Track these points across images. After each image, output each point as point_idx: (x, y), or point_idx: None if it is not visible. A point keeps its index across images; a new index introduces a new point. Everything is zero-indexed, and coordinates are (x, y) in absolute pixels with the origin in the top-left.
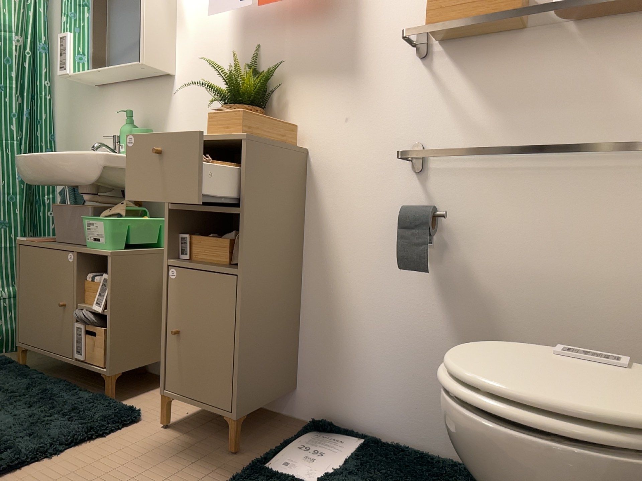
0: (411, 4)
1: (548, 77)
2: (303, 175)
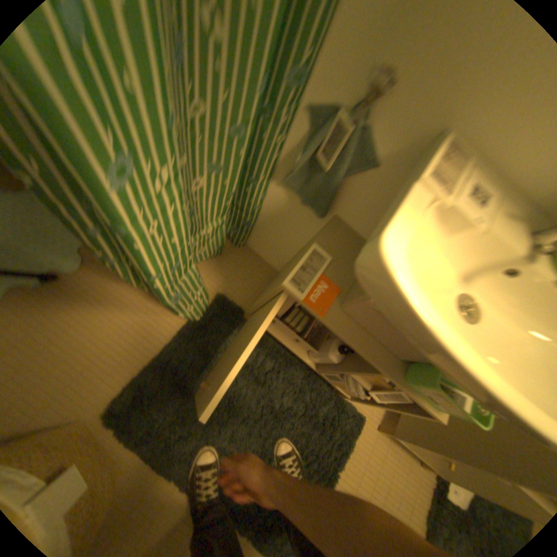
0: None
1: None
2: None
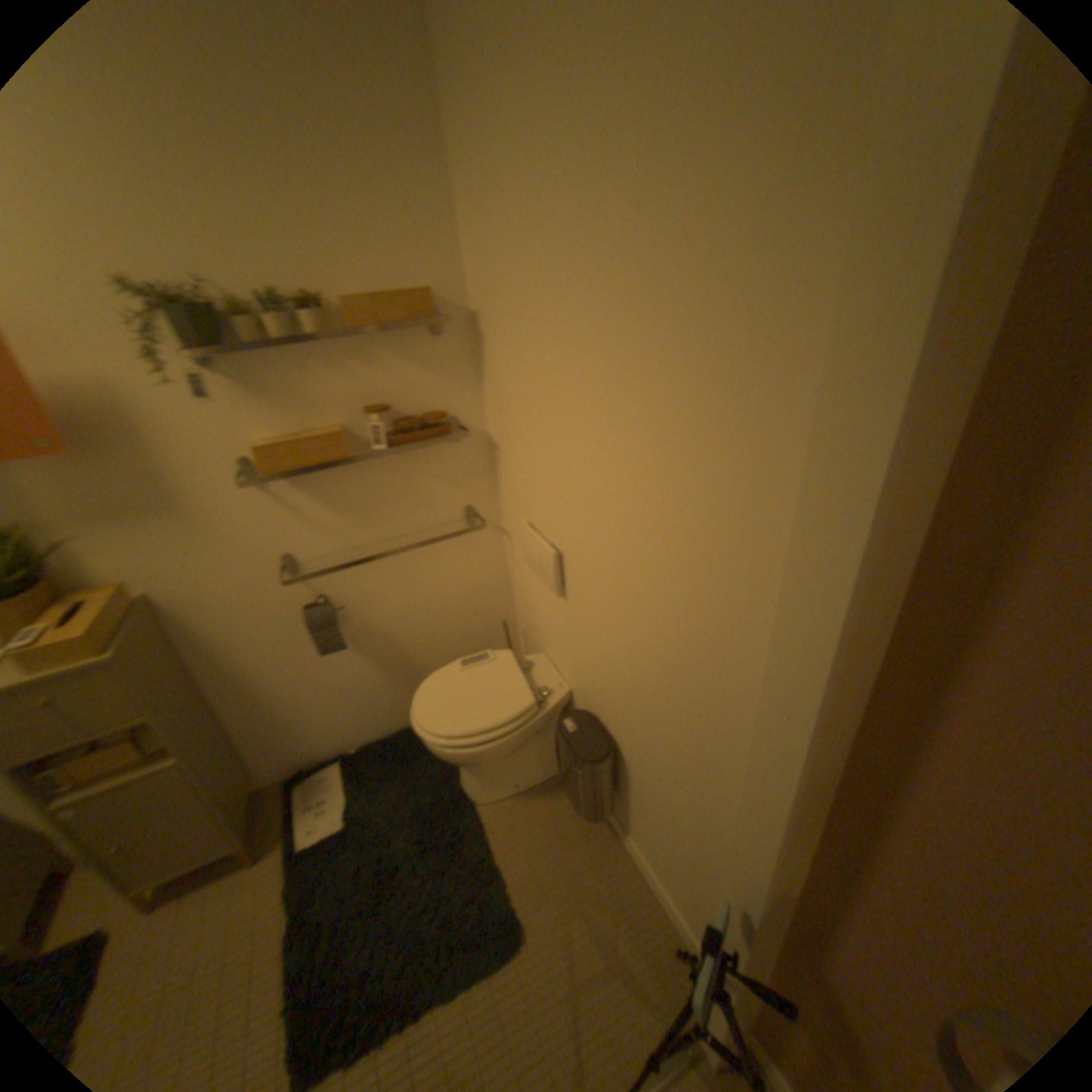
0: (211, 433)
1: (375, 485)
2: (150, 621)
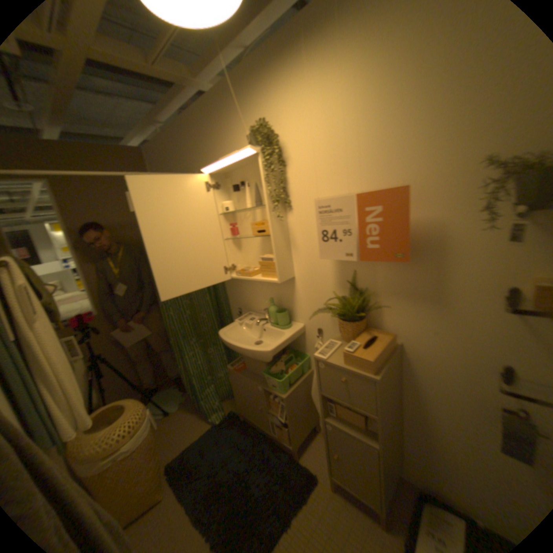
0: (502, 265)
1: None
2: (400, 359)
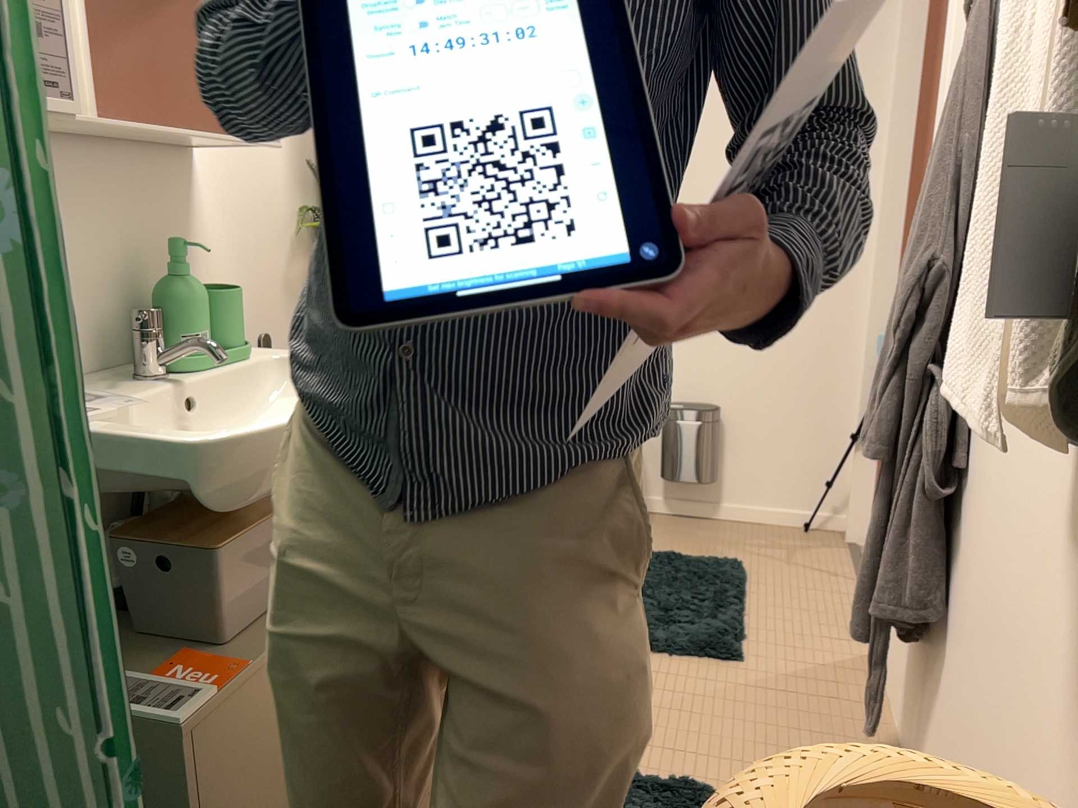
0: None
1: None
2: None
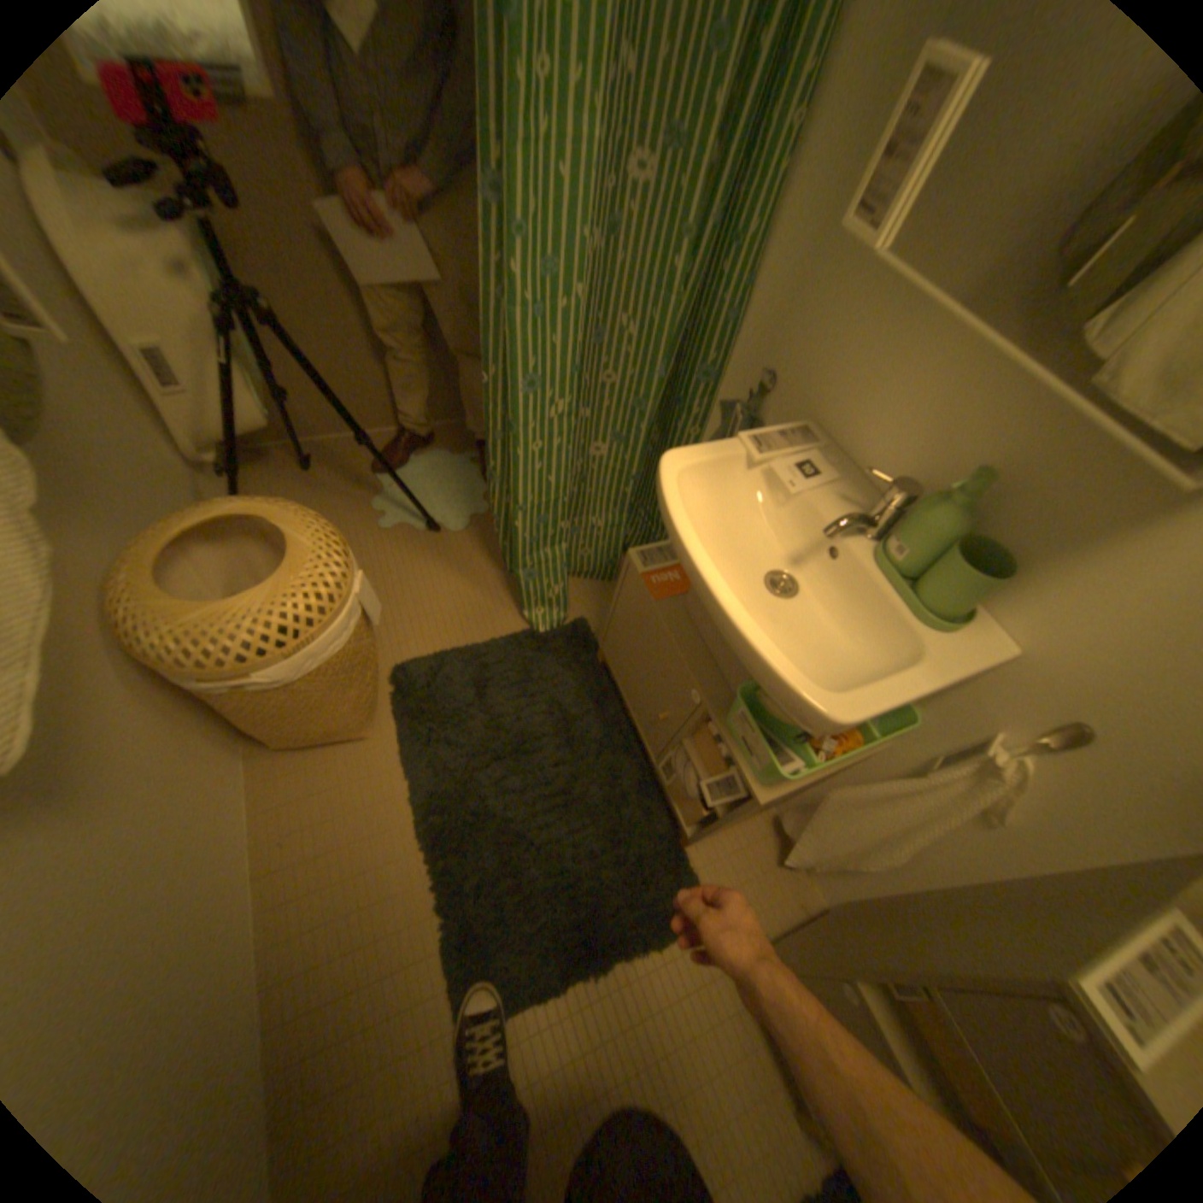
0: None
1: None
2: None
